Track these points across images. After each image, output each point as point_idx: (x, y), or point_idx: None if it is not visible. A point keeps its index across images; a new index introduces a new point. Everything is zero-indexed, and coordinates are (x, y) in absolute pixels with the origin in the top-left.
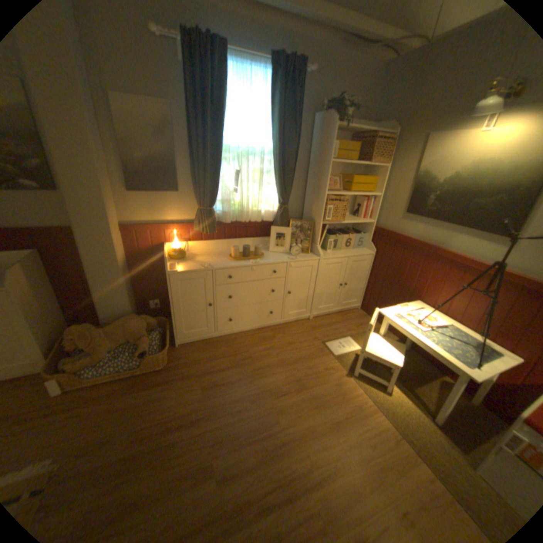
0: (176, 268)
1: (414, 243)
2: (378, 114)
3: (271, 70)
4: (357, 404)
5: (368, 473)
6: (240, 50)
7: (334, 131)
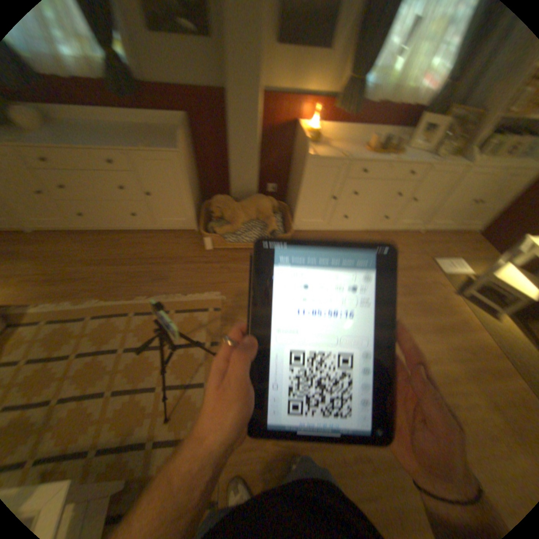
0: (316, 153)
1: None
2: None
3: None
4: (463, 319)
5: (466, 370)
6: None
7: None
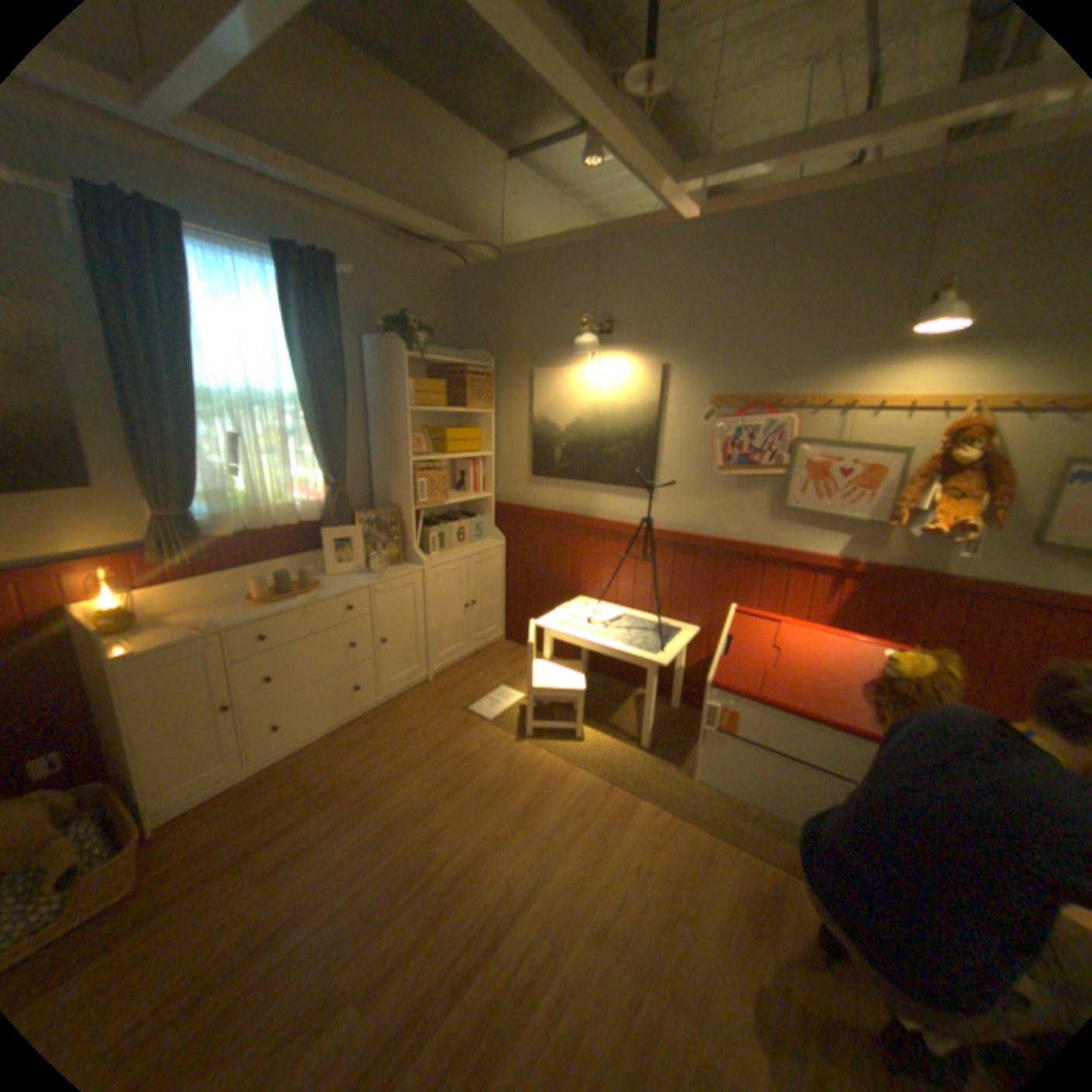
0: (126, 649)
1: (553, 517)
2: (456, 339)
3: (271, 267)
4: (543, 772)
5: (584, 848)
6: (205, 231)
7: (403, 366)
